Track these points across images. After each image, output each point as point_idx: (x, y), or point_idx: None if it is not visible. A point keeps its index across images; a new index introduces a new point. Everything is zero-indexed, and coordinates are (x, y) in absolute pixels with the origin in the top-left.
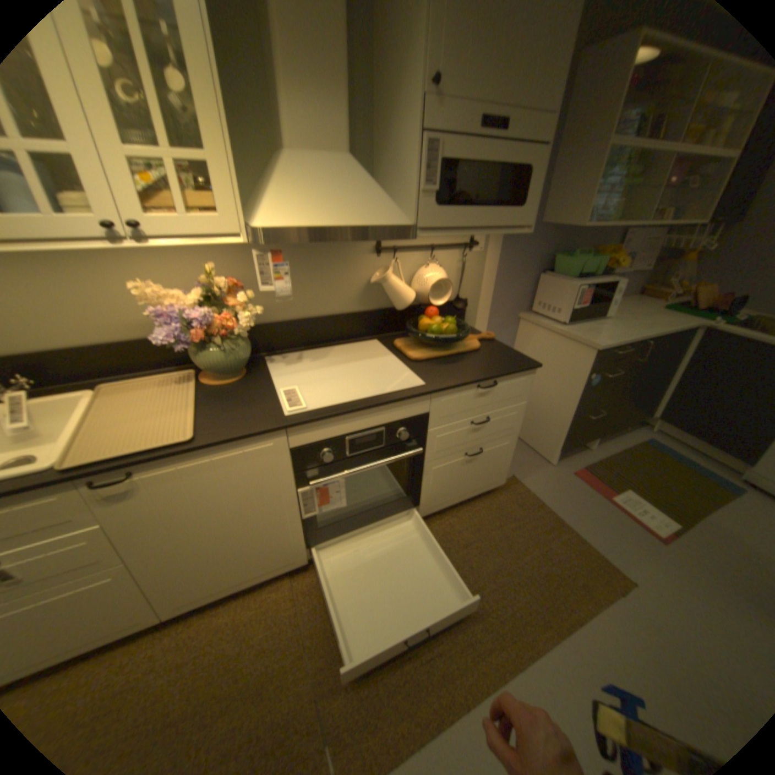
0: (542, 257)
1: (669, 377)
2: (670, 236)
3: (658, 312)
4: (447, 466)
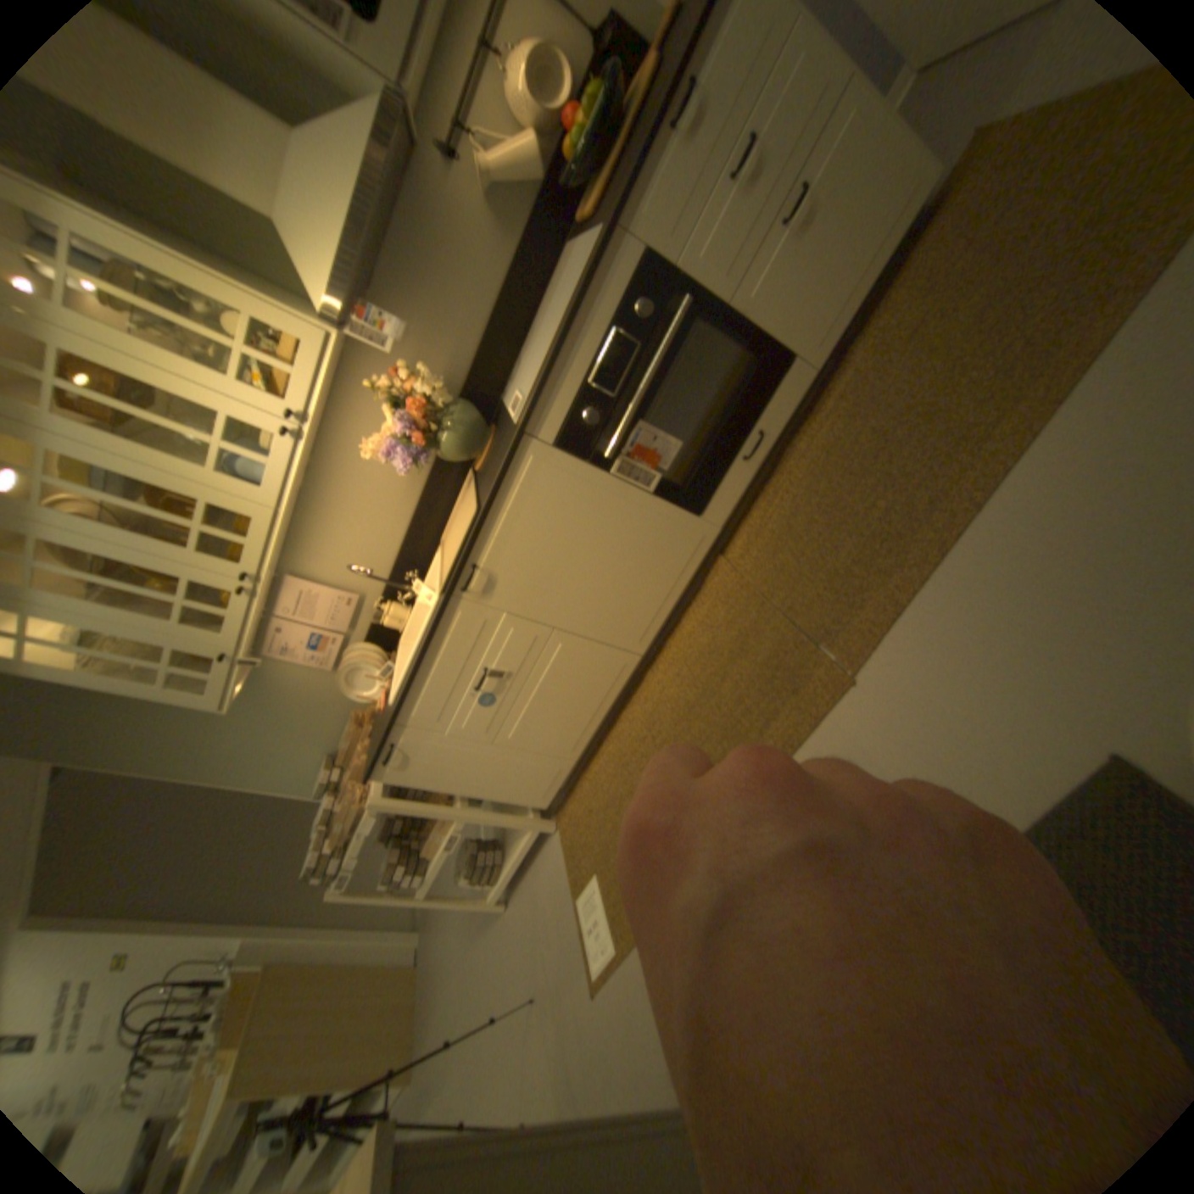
0: None
1: None
2: None
3: None
4: (774, 267)
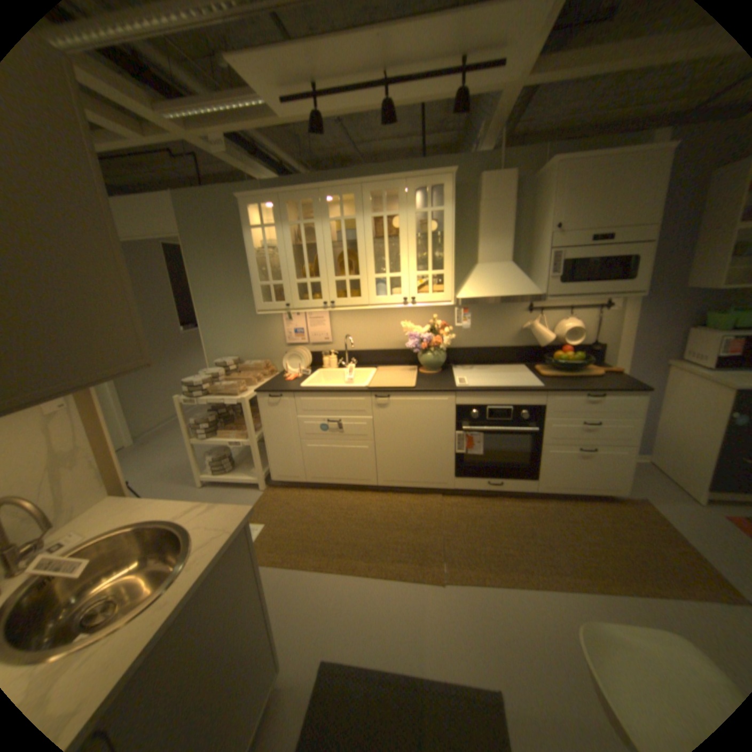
0: (692, 315)
1: None
2: None
3: None
4: (563, 455)
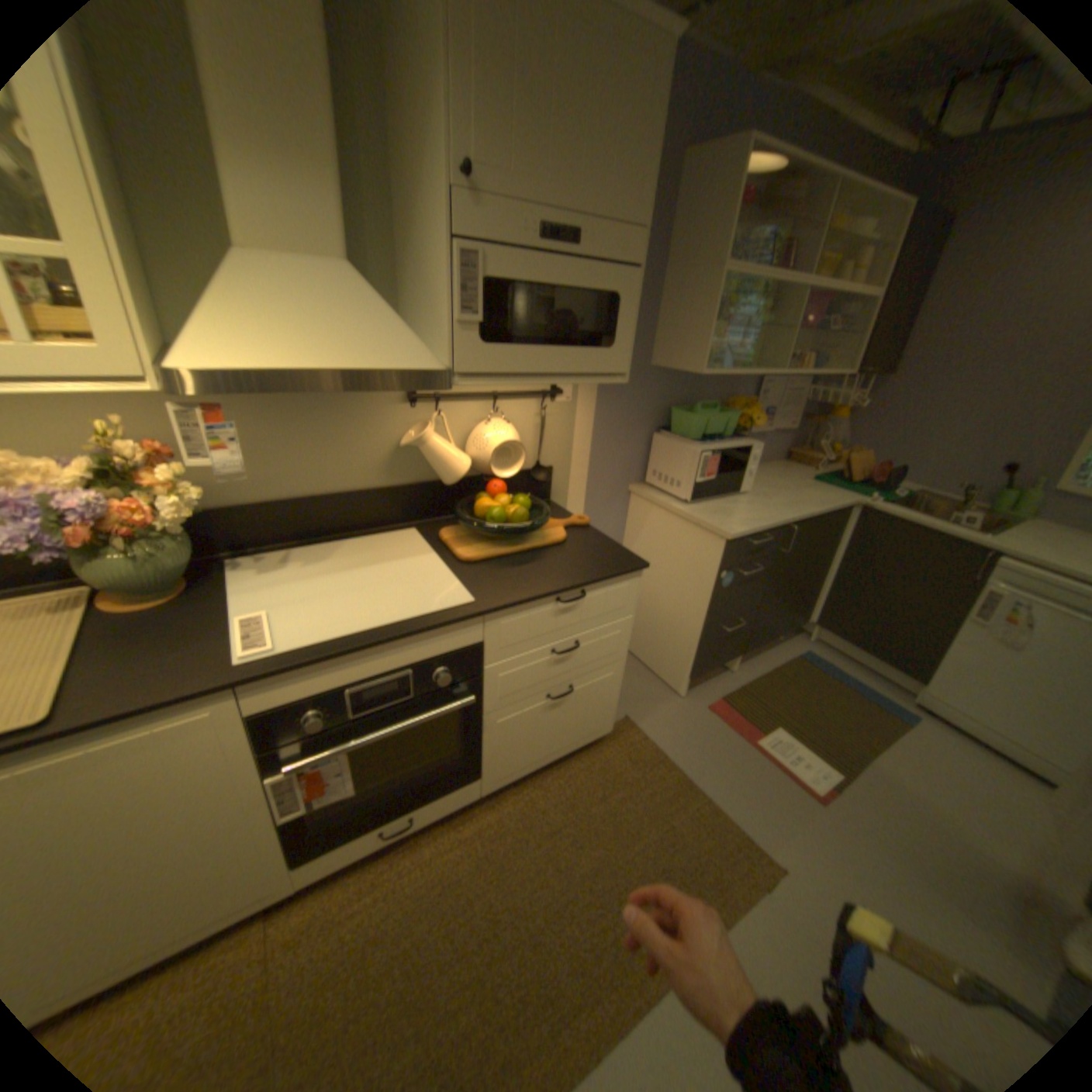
0: (654, 412)
1: (822, 571)
2: (816, 388)
3: (806, 486)
4: (520, 716)
